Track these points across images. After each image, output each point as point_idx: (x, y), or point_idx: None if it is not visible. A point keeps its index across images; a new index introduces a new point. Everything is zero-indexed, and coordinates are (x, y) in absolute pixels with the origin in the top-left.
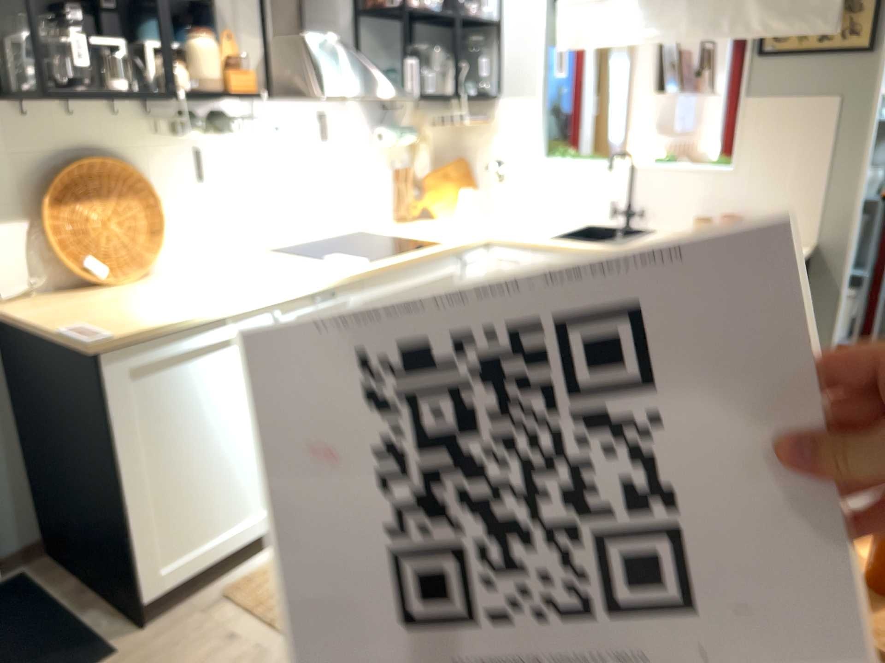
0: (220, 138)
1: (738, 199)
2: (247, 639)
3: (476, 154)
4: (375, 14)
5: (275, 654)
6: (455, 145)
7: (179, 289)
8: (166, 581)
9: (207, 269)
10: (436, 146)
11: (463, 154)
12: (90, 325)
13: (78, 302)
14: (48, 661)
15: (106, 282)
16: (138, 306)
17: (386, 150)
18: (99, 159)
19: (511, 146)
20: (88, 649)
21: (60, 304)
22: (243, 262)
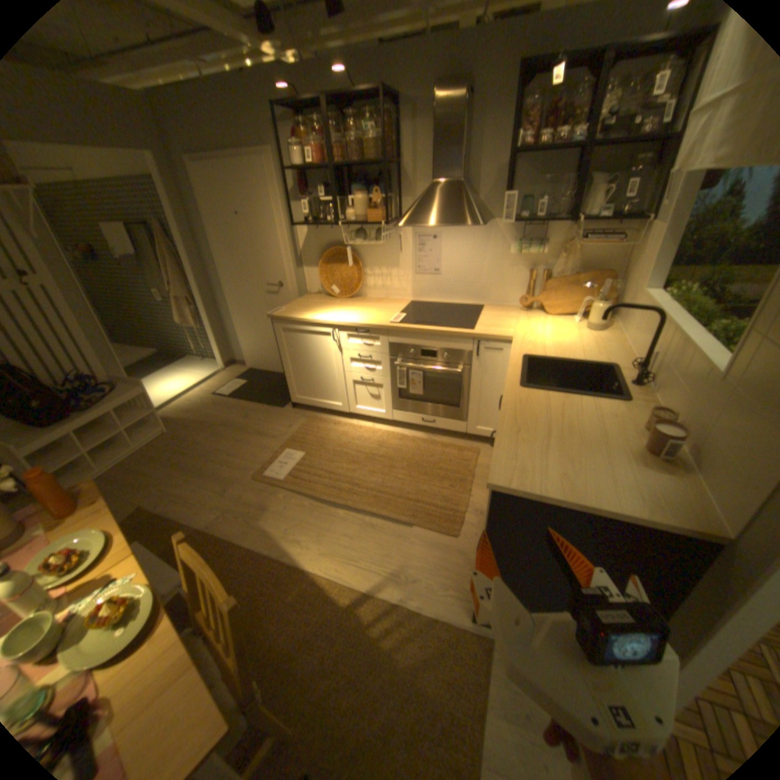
0: (398, 240)
1: (710, 417)
2: (289, 429)
3: (631, 269)
4: (533, 150)
5: (283, 437)
6: (625, 257)
7: (337, 306)
8: (297, 399)
9: (371, 302)
10: (596, 256)
11: (628, 266)
12: (286, 309)
13: (315, 300)
14: (279, 399)
15: (335, 296)
16: (312, 308)
17: (528, 256)
18: (339, 247)
19: (642, 269)
20: (284, 402)
21: (312, 300)
22: (388, 303)
